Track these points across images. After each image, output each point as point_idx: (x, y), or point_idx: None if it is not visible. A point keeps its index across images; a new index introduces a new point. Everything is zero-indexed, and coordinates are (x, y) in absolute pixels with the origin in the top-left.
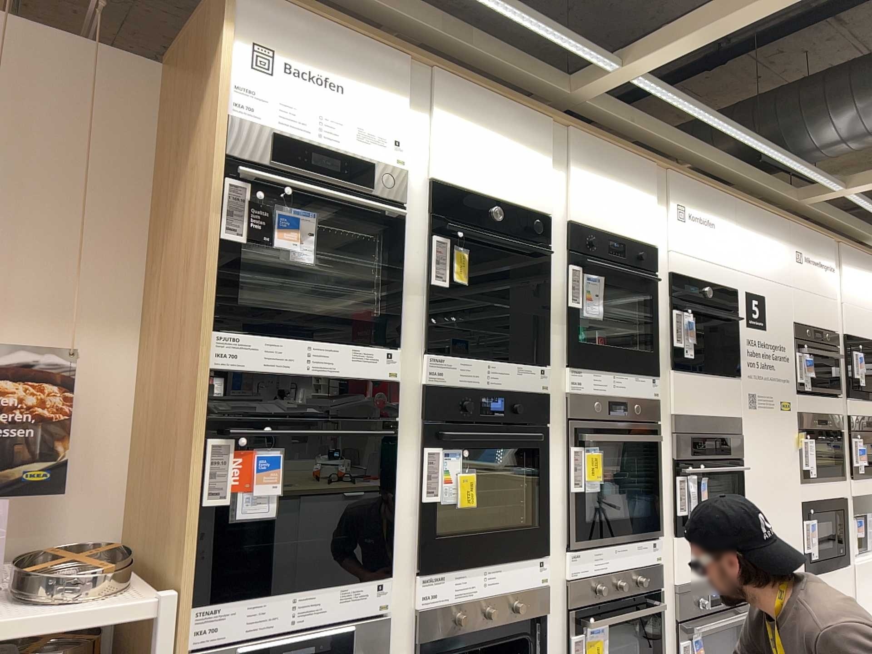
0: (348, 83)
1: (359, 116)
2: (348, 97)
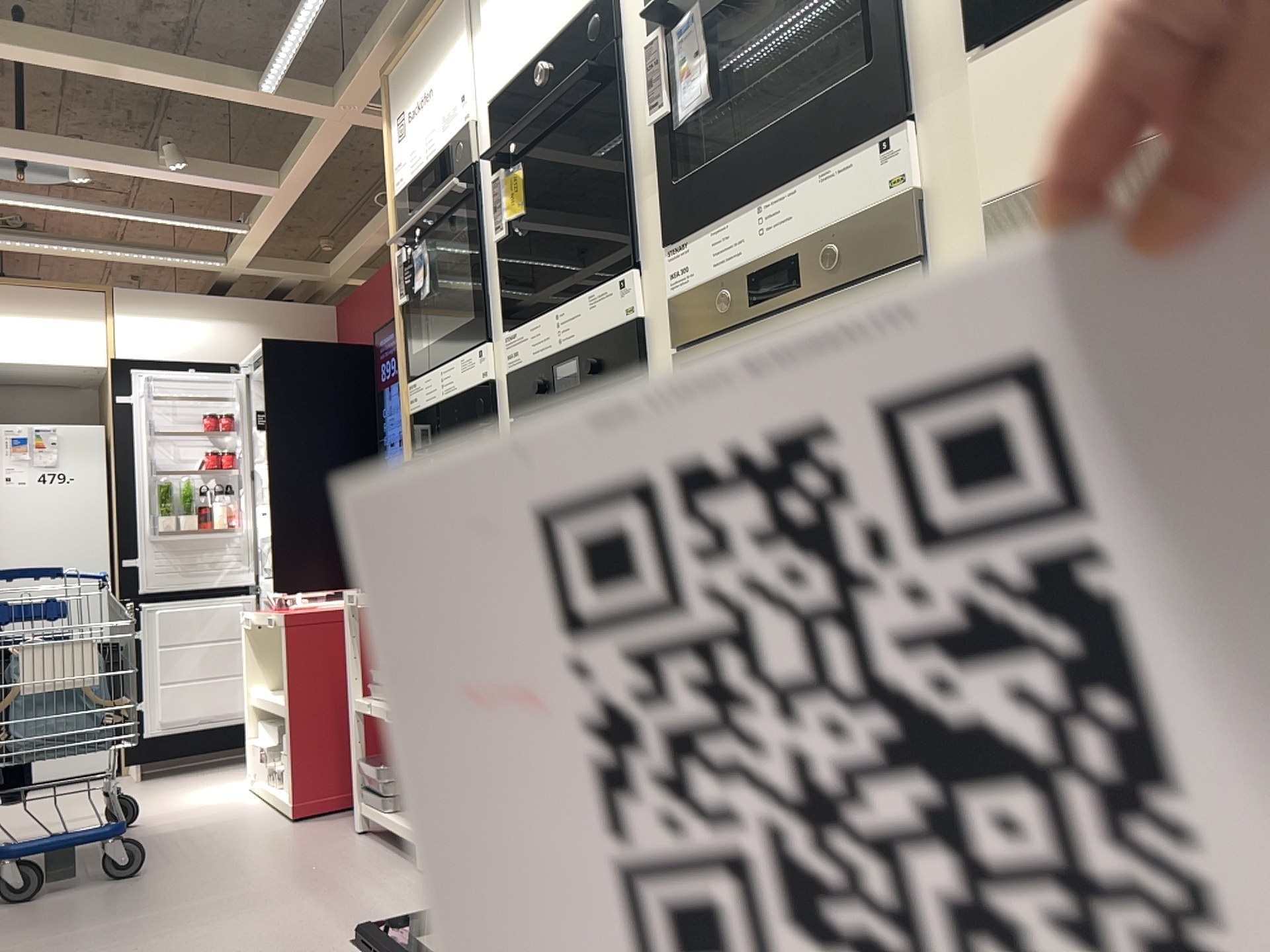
0: (428, 73)
1: (436, 99)
2: (429, 89)
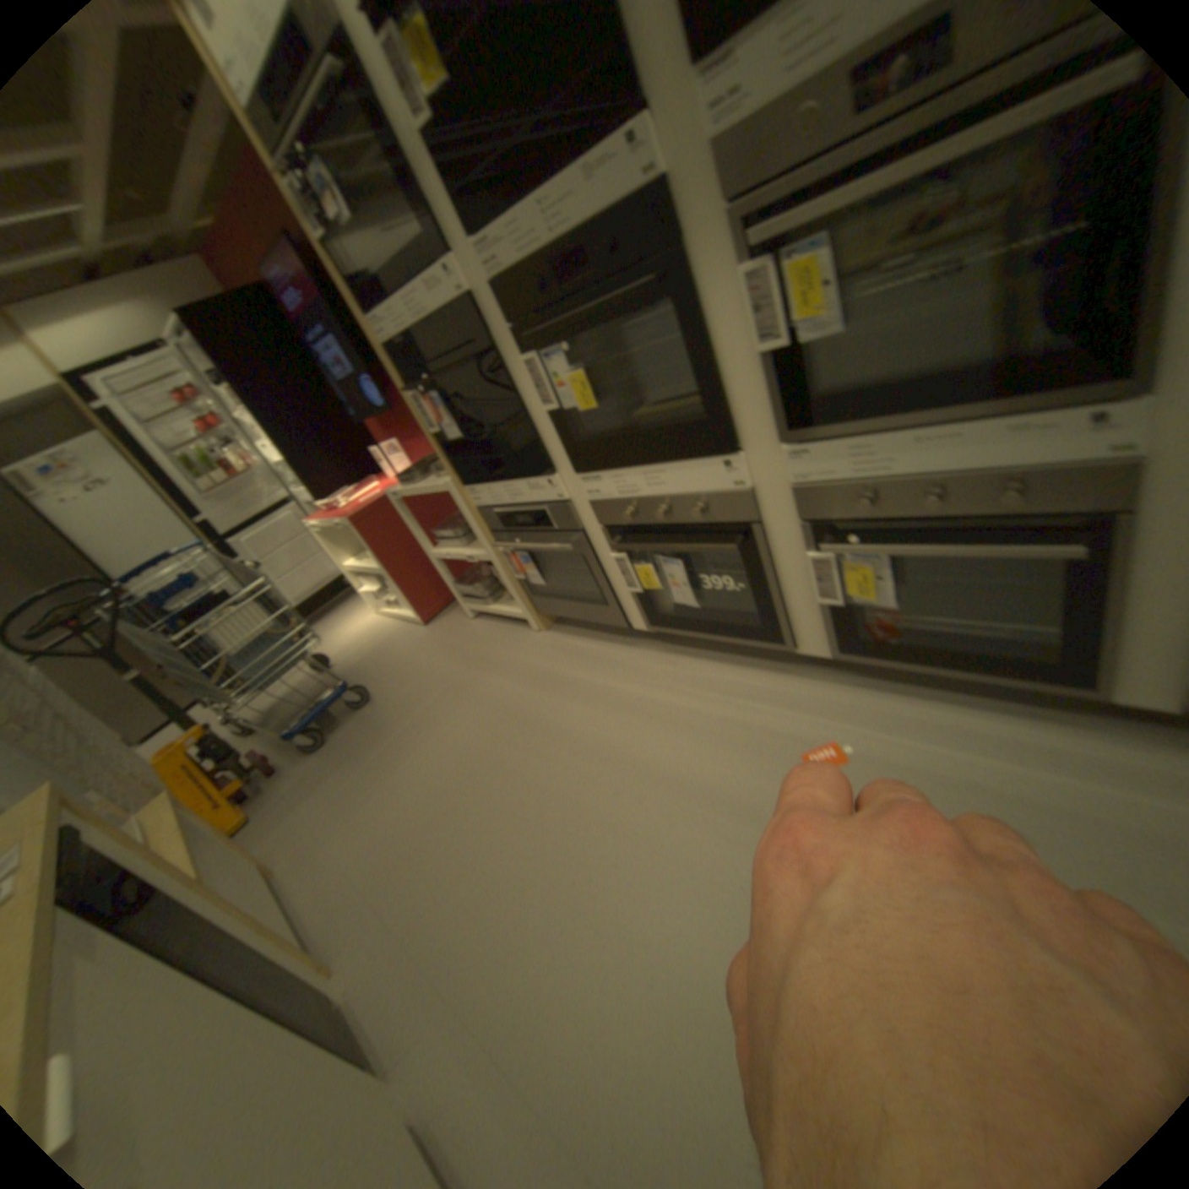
0: None
1: None
2: None
